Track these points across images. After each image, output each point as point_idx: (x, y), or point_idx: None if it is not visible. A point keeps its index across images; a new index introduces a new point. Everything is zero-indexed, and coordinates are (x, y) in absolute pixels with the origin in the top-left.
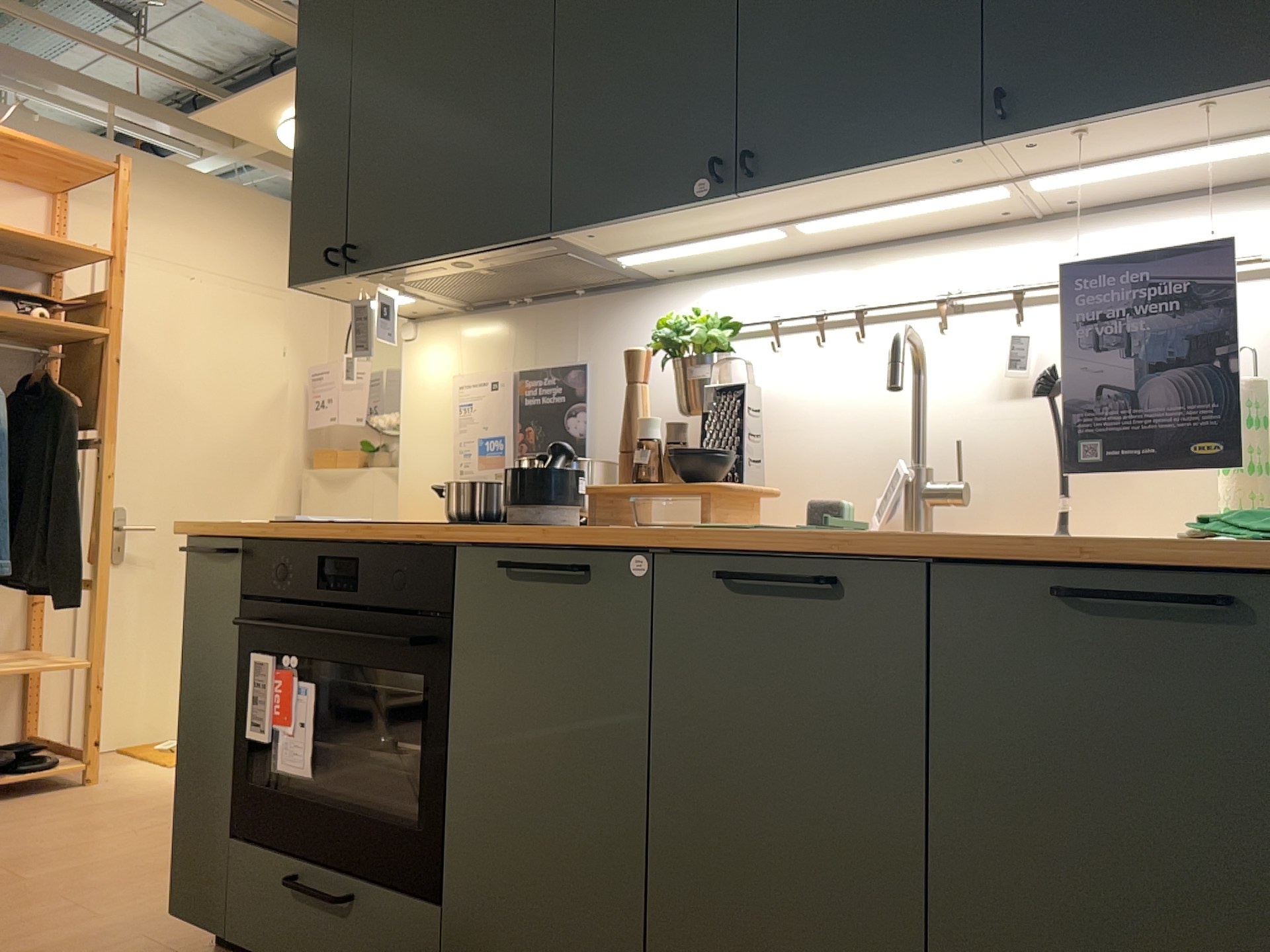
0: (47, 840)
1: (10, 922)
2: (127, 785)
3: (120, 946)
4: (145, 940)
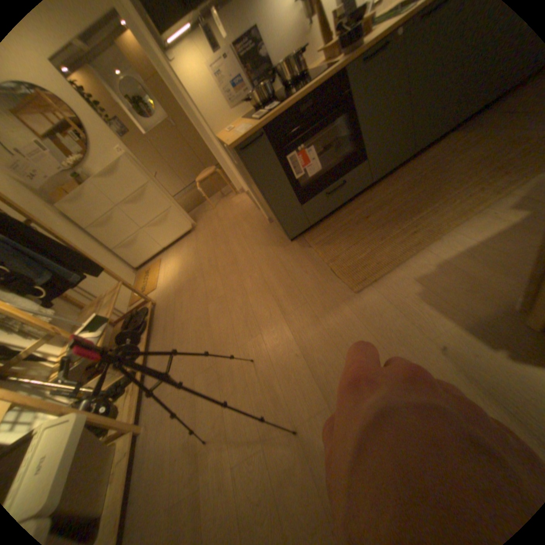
0: (195, 297)
1: (250, 285)
2: (163, 293)
3: (279, 258)
4: (278, 255)
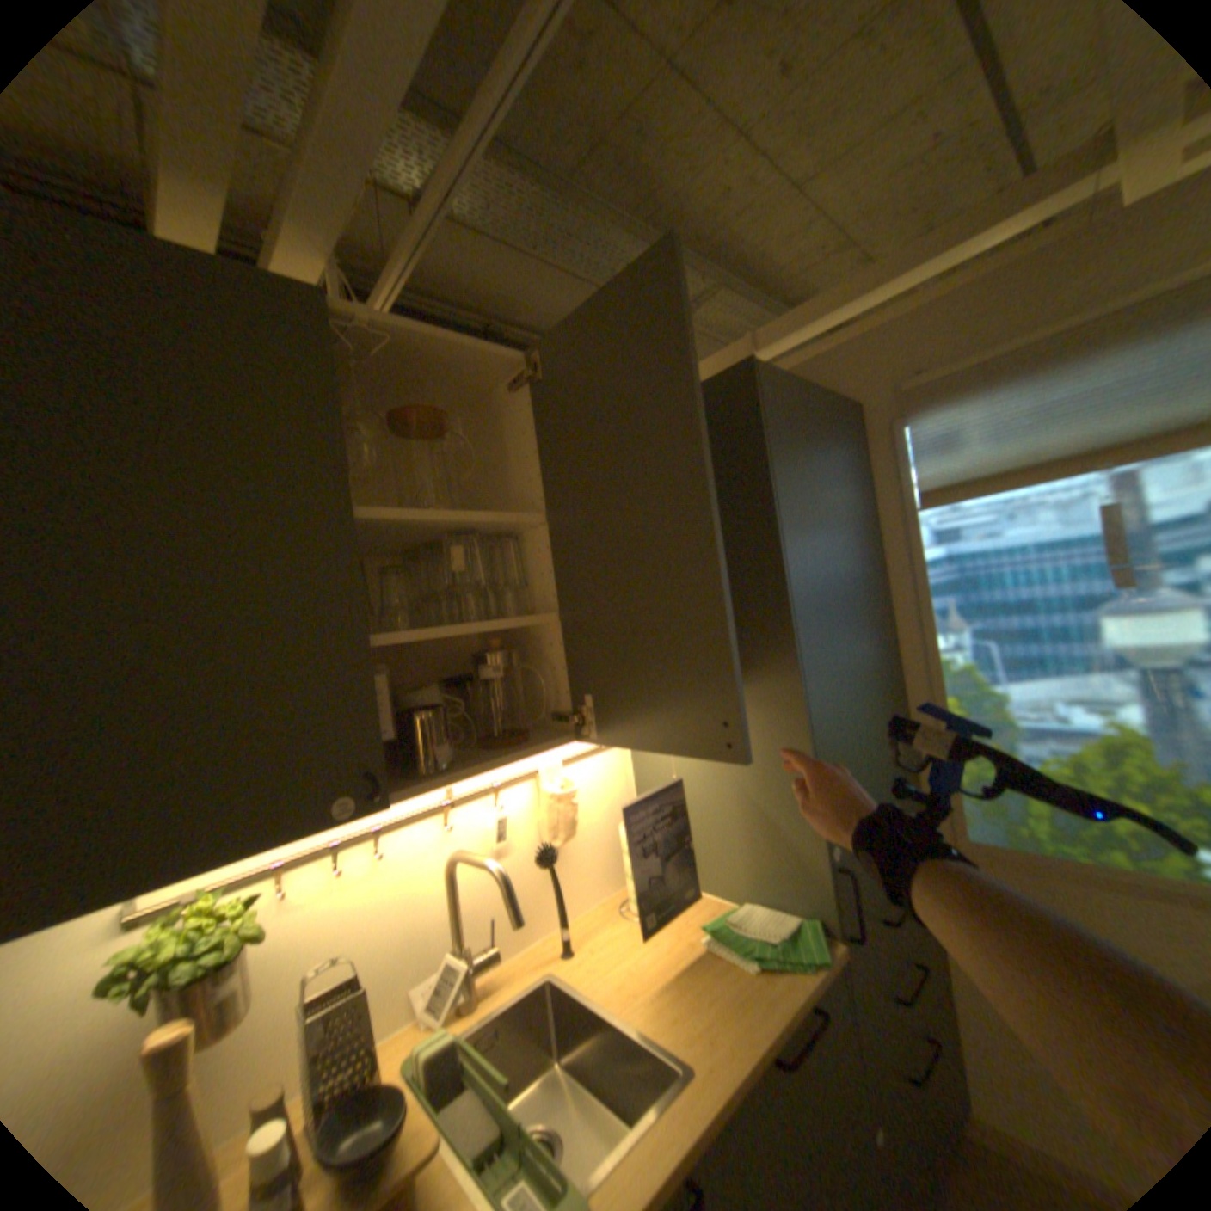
0: None
1: None
2: None
3: None
4: None
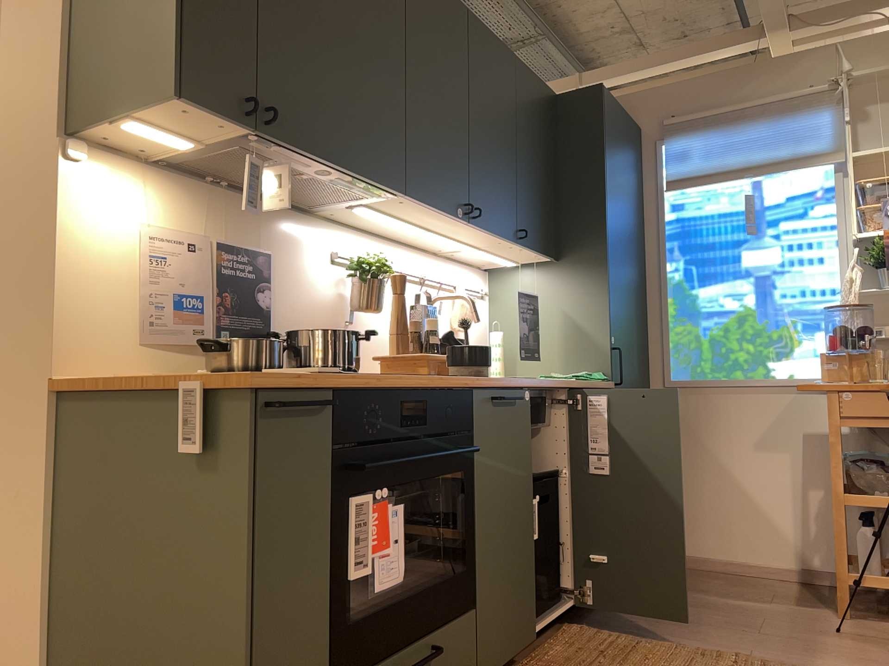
0: None
1: None
2: None
3: None
4: None
